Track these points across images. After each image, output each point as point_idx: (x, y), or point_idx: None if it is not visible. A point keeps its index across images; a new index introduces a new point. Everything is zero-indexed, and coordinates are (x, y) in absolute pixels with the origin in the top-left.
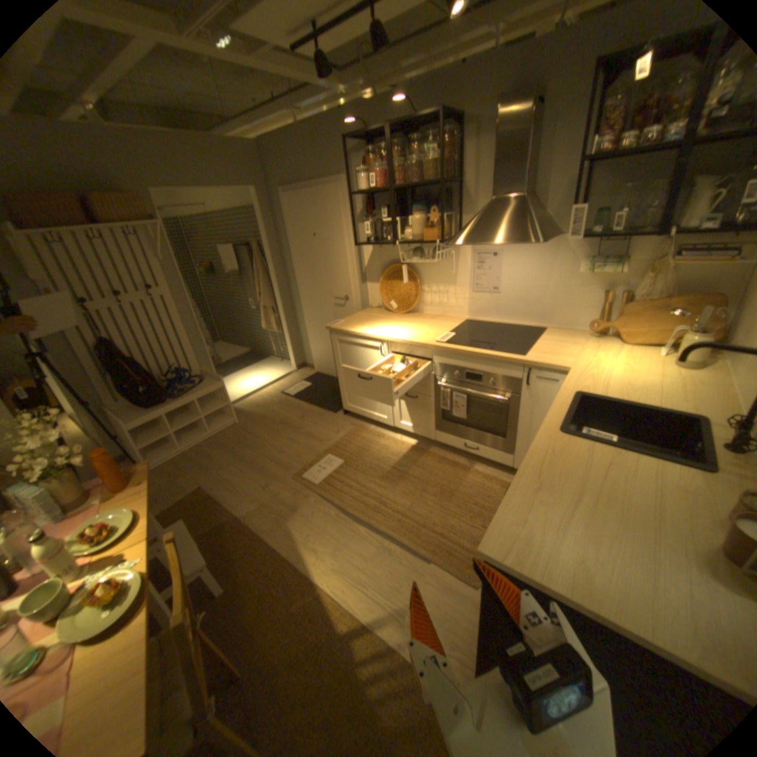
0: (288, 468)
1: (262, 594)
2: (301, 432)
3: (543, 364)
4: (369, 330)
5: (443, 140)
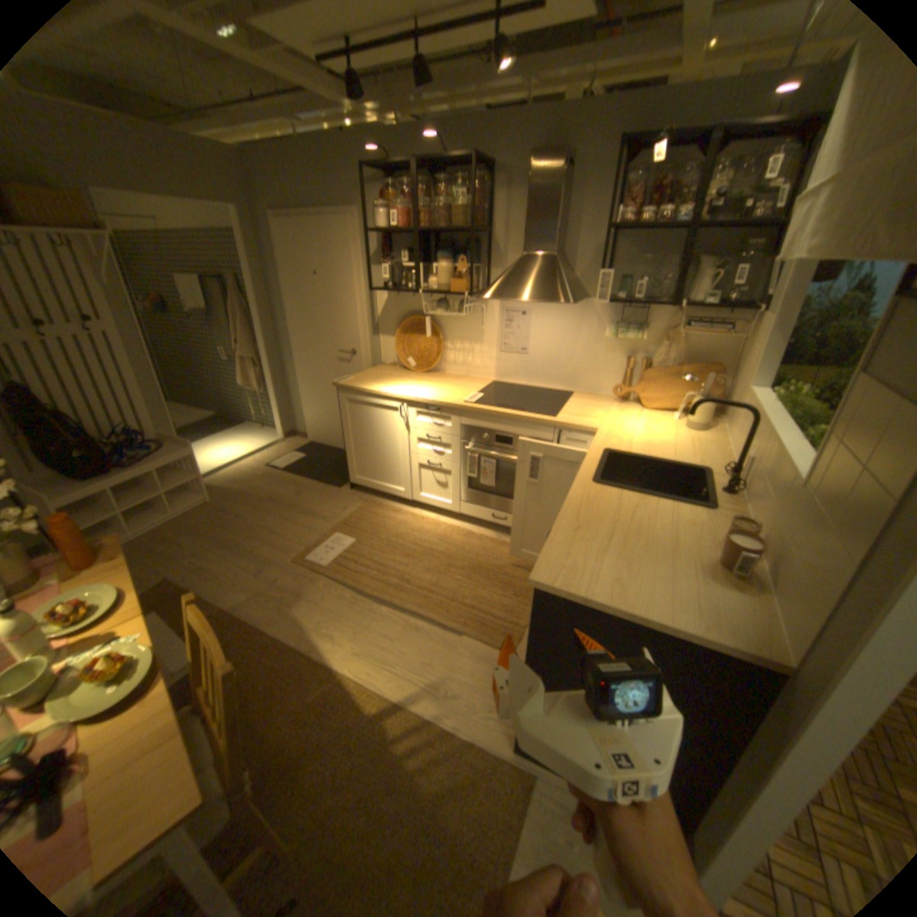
0: (285, 550)
1: (269, 688)
2: (298, 510)
3: (573, 425)
4: (386, 388)
5: (473, 185)
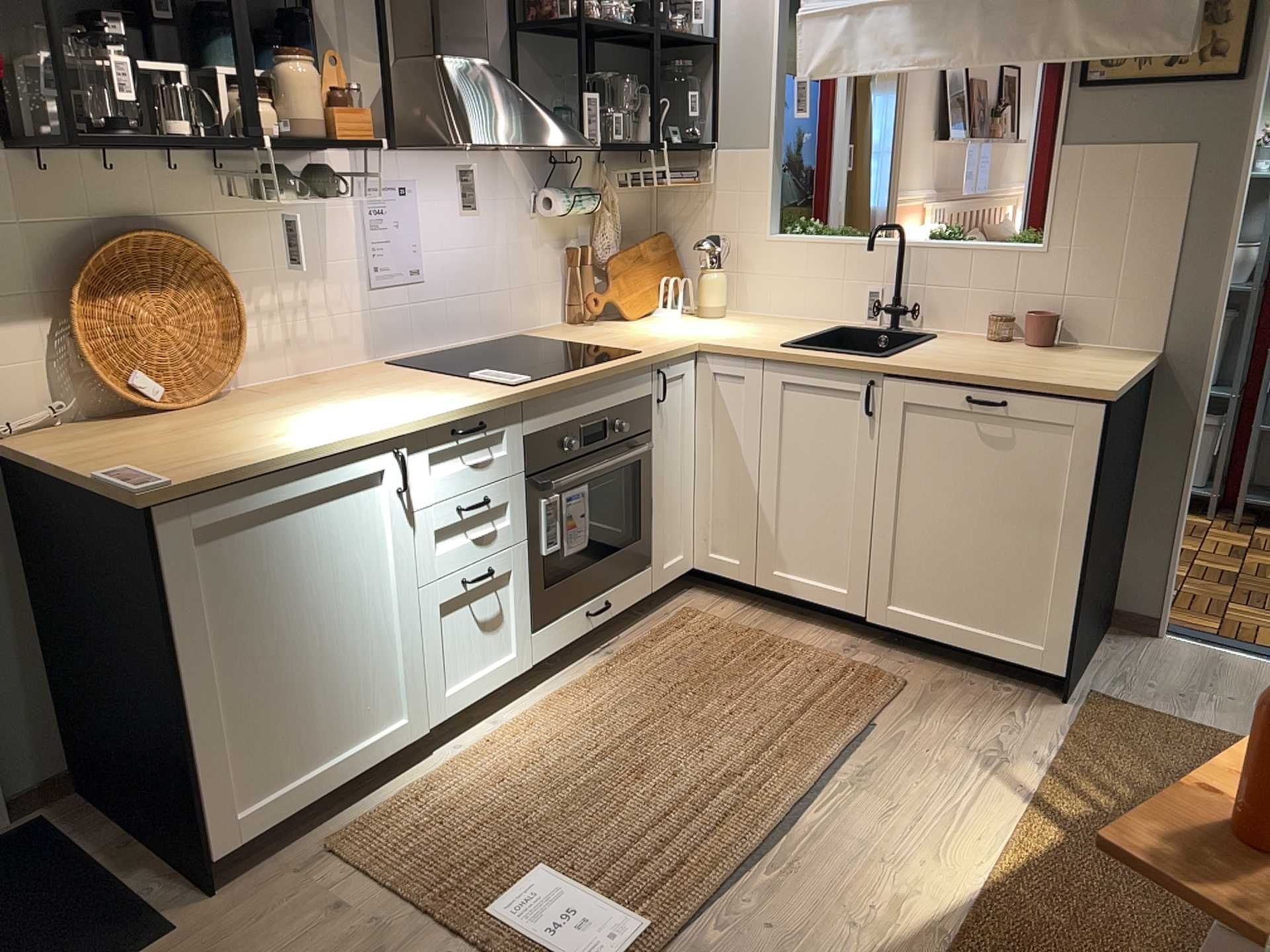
0: None
1: None
2: None
3: (676, 349)
4: (313, 436)
5: None
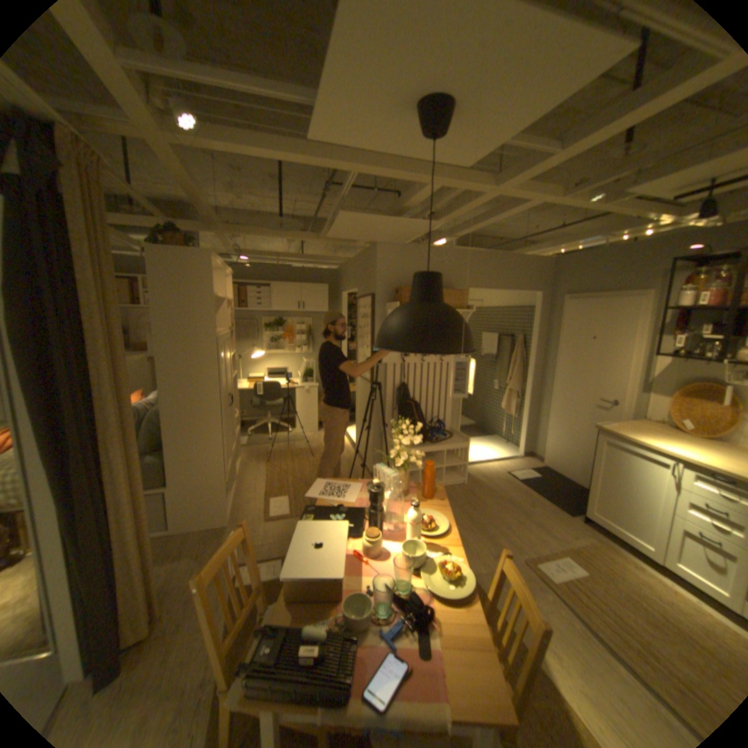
0: (520, 550)
1: None
2: (532, 521)
3: None
4: (658, 443)
5: None
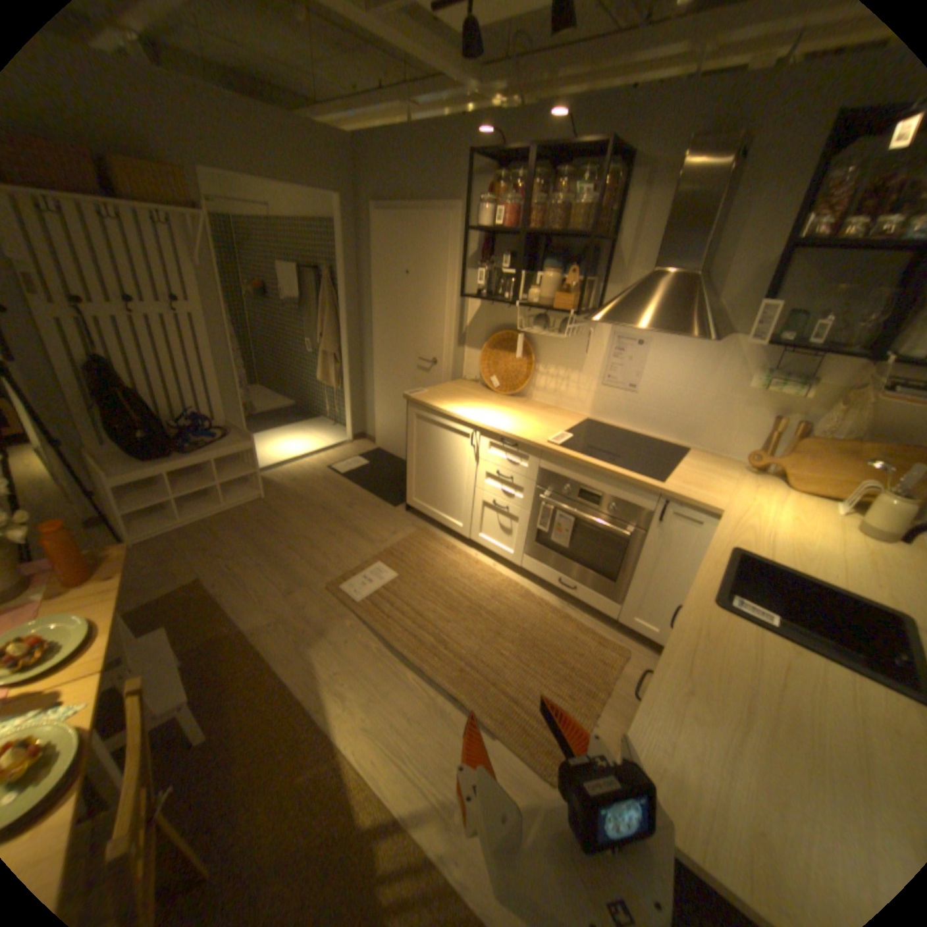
0: (322, 573)
1: (260, 752)
2: (346, 526)
3: (688, 498)
4: (460, 410)
5: (602, 181)
